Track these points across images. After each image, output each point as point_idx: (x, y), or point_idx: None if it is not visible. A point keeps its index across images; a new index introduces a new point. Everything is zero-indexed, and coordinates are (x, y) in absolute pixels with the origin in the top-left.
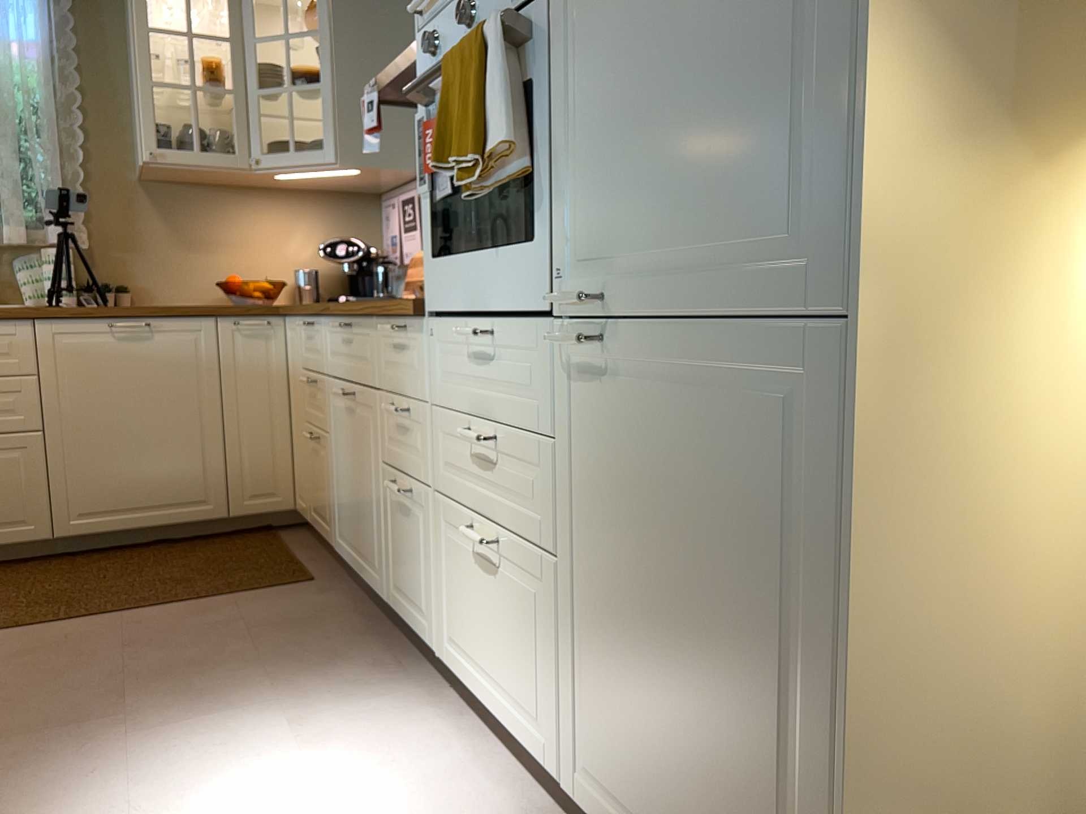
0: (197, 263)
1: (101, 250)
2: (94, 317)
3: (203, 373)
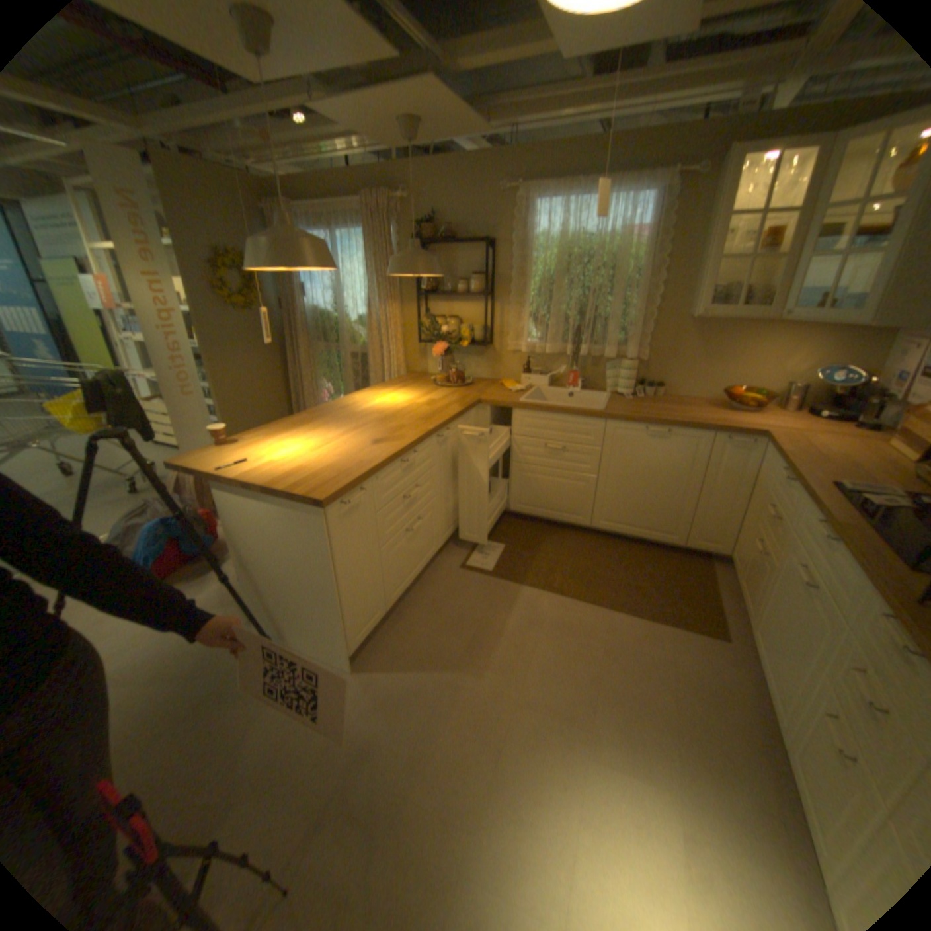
0: (713, 371)
1: (654, 359)
2: (639, 422)
3: (696, 465)
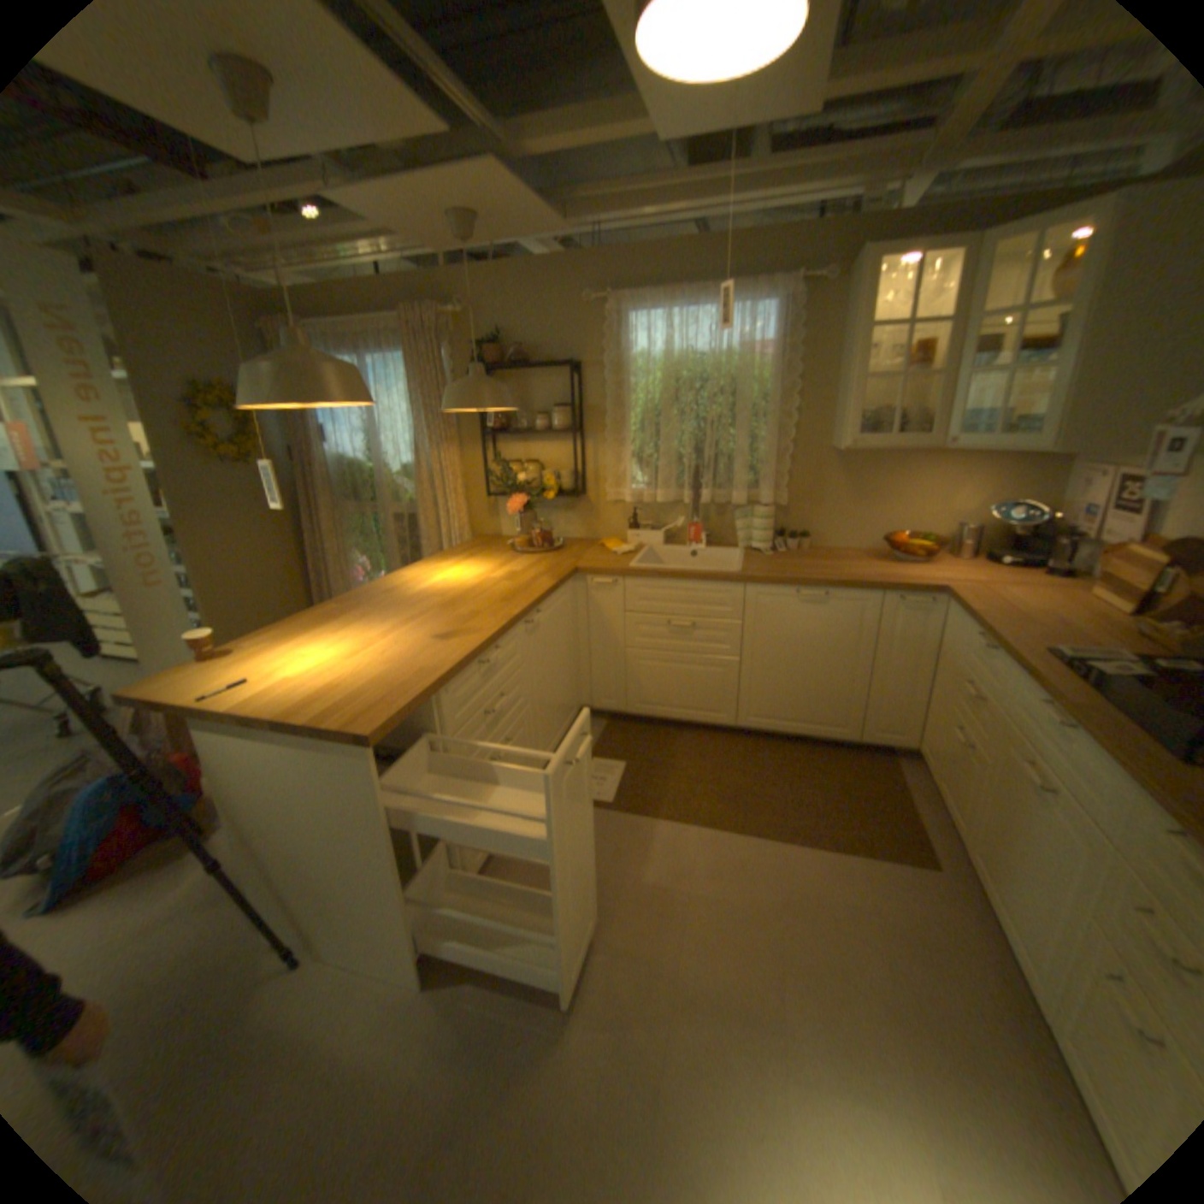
0: (867, 514)
1: (794, 503)
2: (788, 585)
3: (864, 635)
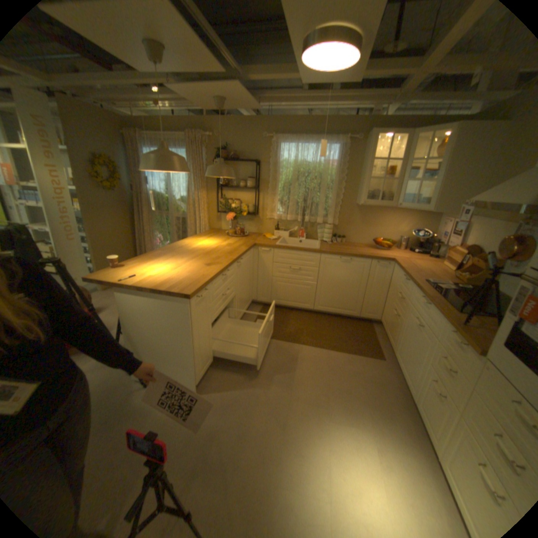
0: (367, 230)
1: (340, 224)
2: (336, 255)
3: (363, 275)
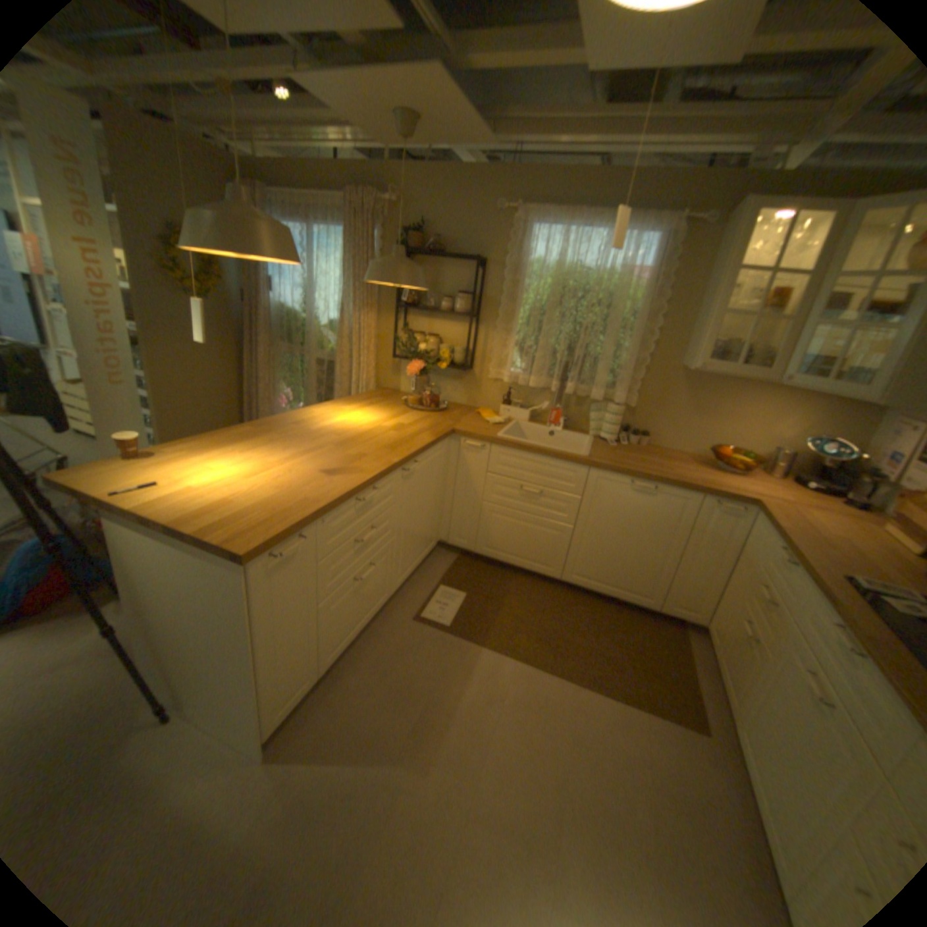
0: (700, 426)
1: (641, 407)
2: (624, 475)
3: (681, 527)
